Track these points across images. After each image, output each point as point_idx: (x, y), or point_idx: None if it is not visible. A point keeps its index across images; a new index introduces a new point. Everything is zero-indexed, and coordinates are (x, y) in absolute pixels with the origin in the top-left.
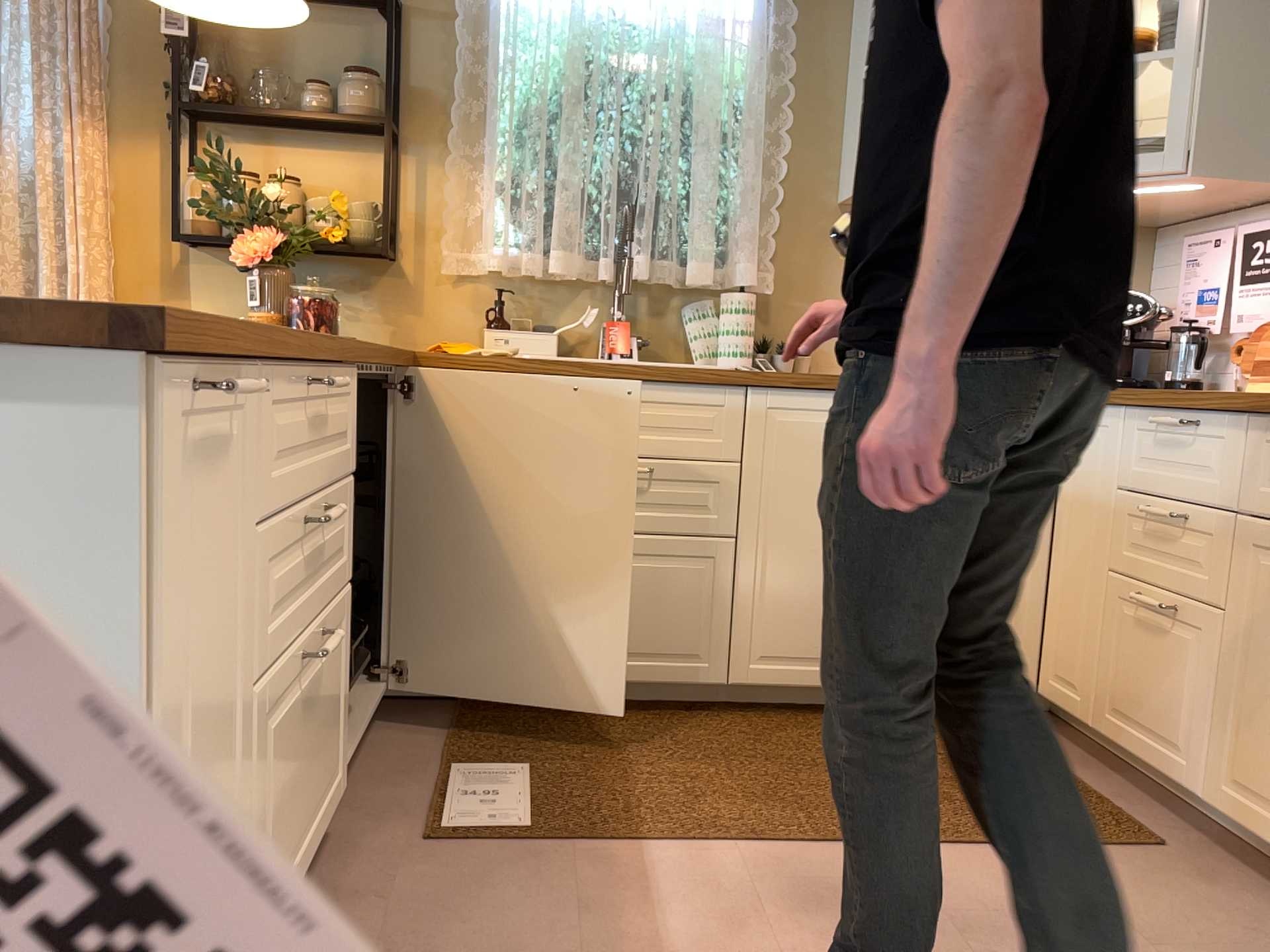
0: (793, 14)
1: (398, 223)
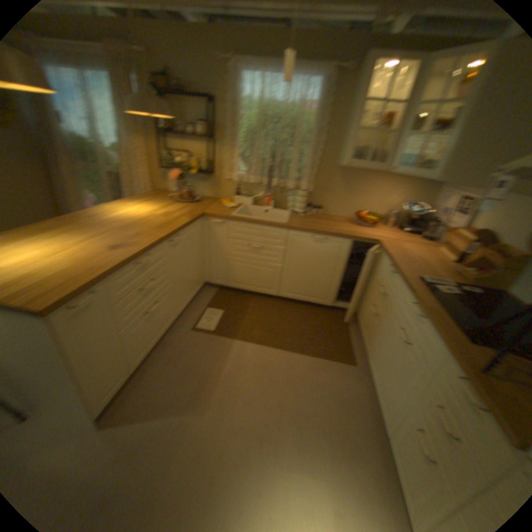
0: (332, 99)
1: (216, 163)
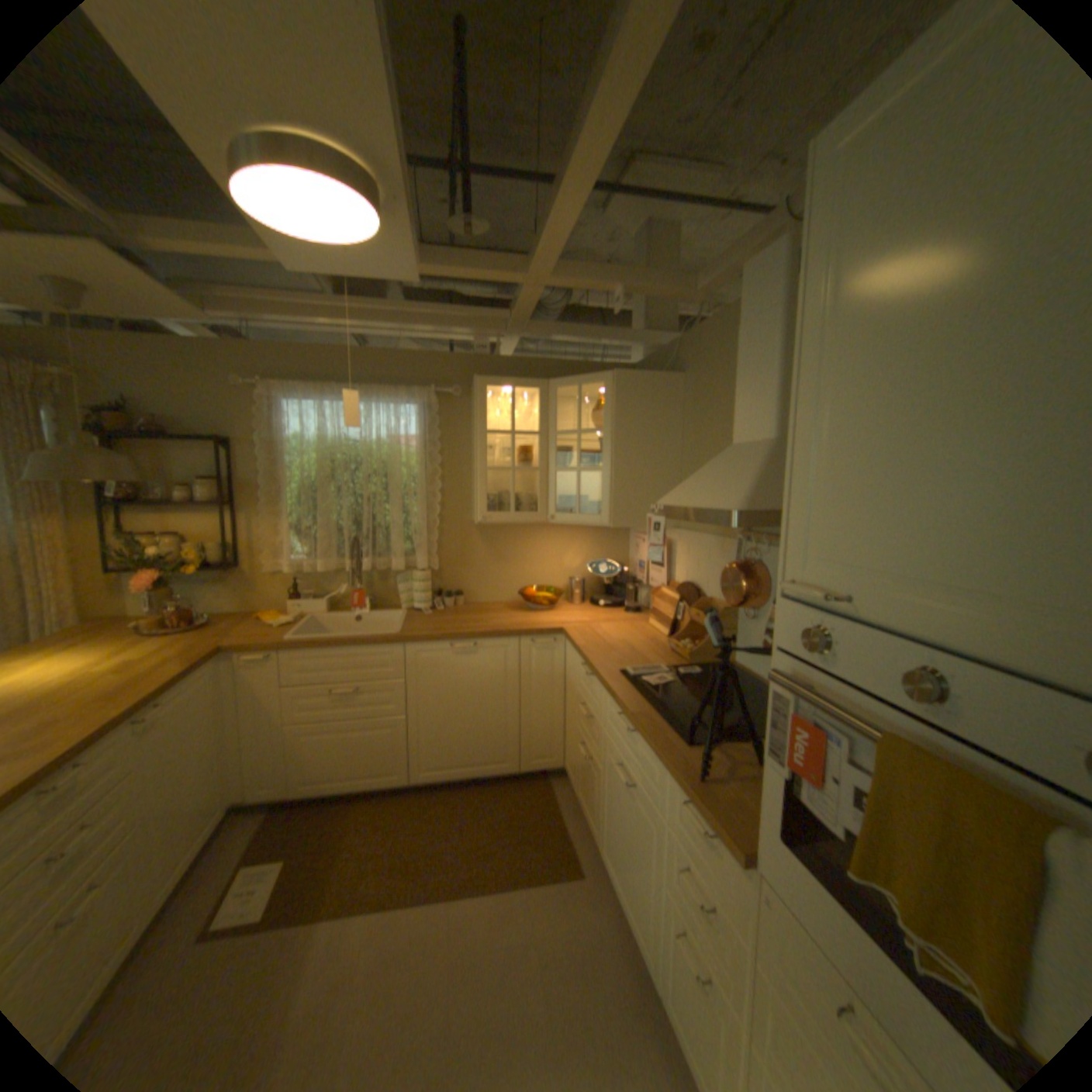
0: (438, 433)
1: (237, 548)
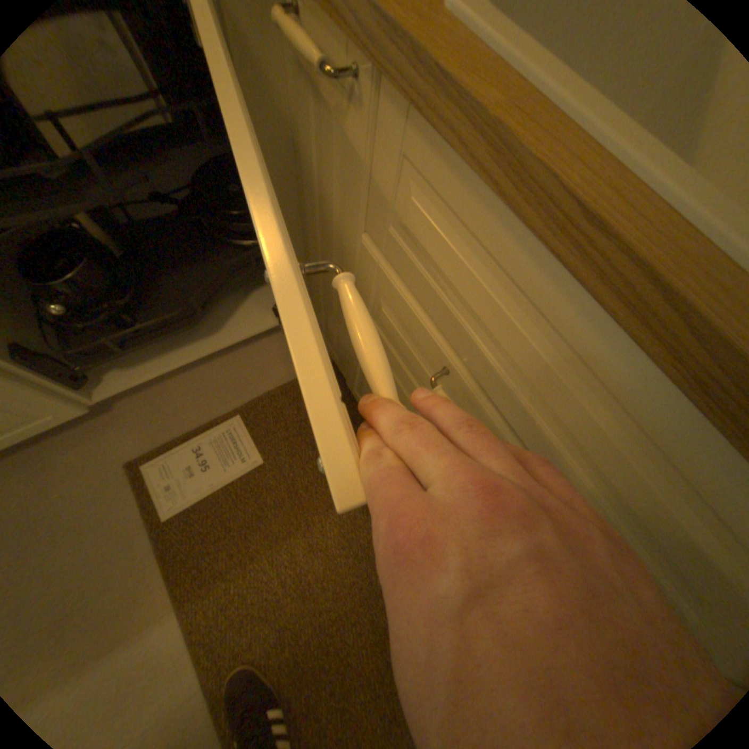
0: None
1: None
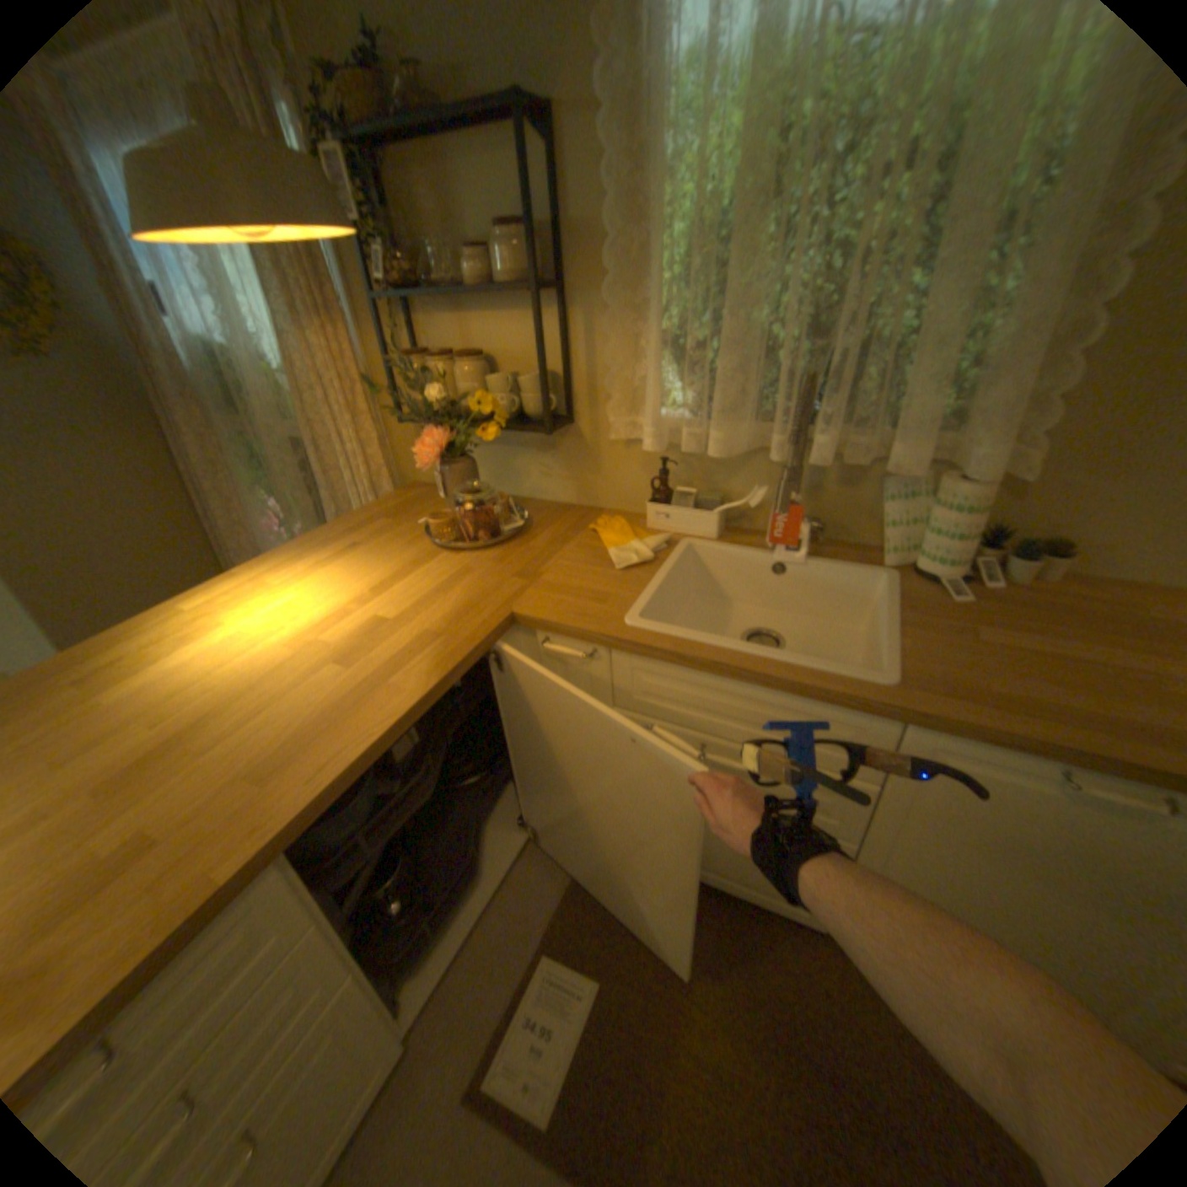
0: None
1: (570, 384)
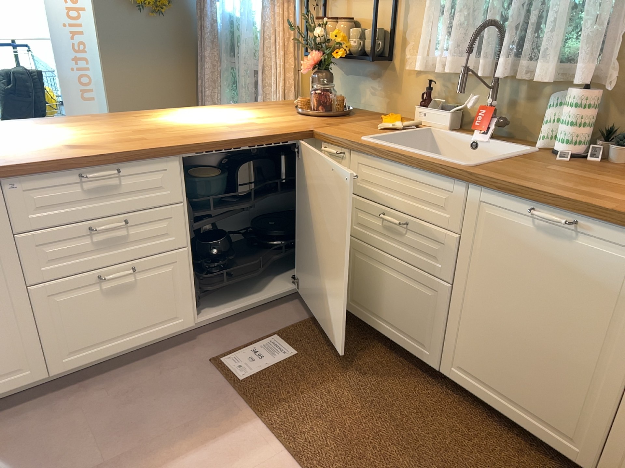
0: None
1: (392, 39)
